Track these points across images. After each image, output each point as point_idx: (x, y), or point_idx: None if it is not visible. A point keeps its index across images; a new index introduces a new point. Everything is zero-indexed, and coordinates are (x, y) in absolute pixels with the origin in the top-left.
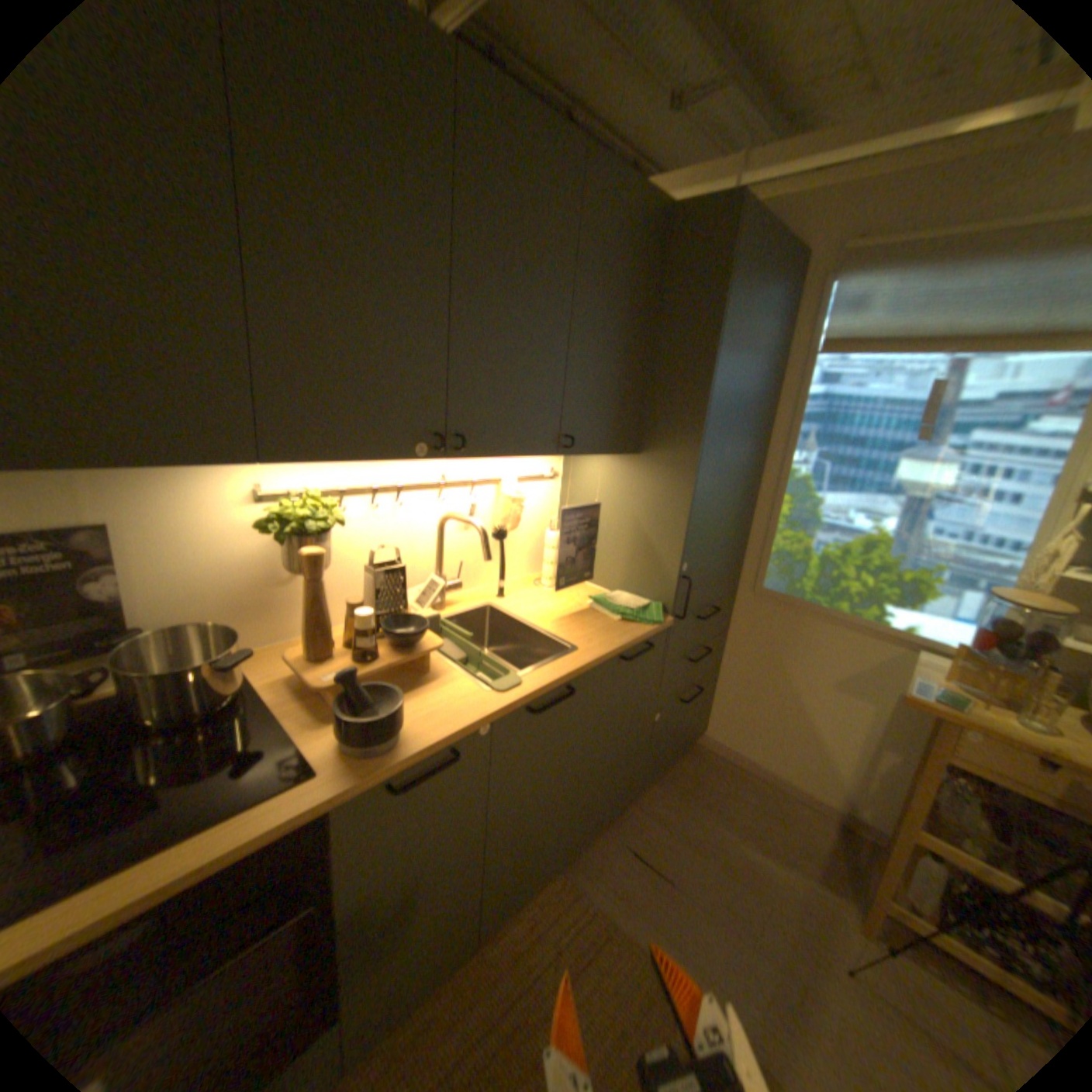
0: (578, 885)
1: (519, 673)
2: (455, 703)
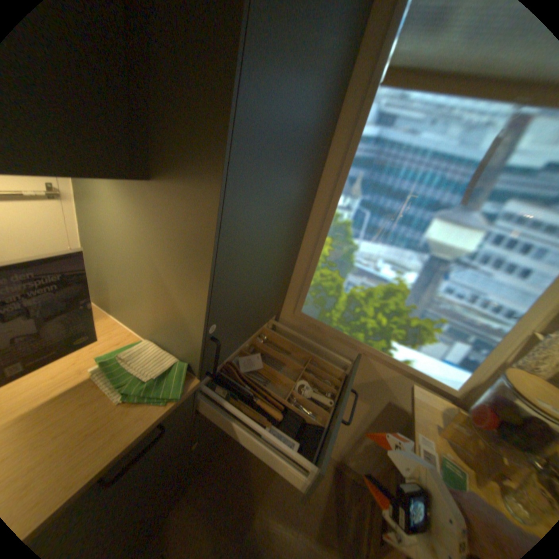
0: None
1: None
2: None
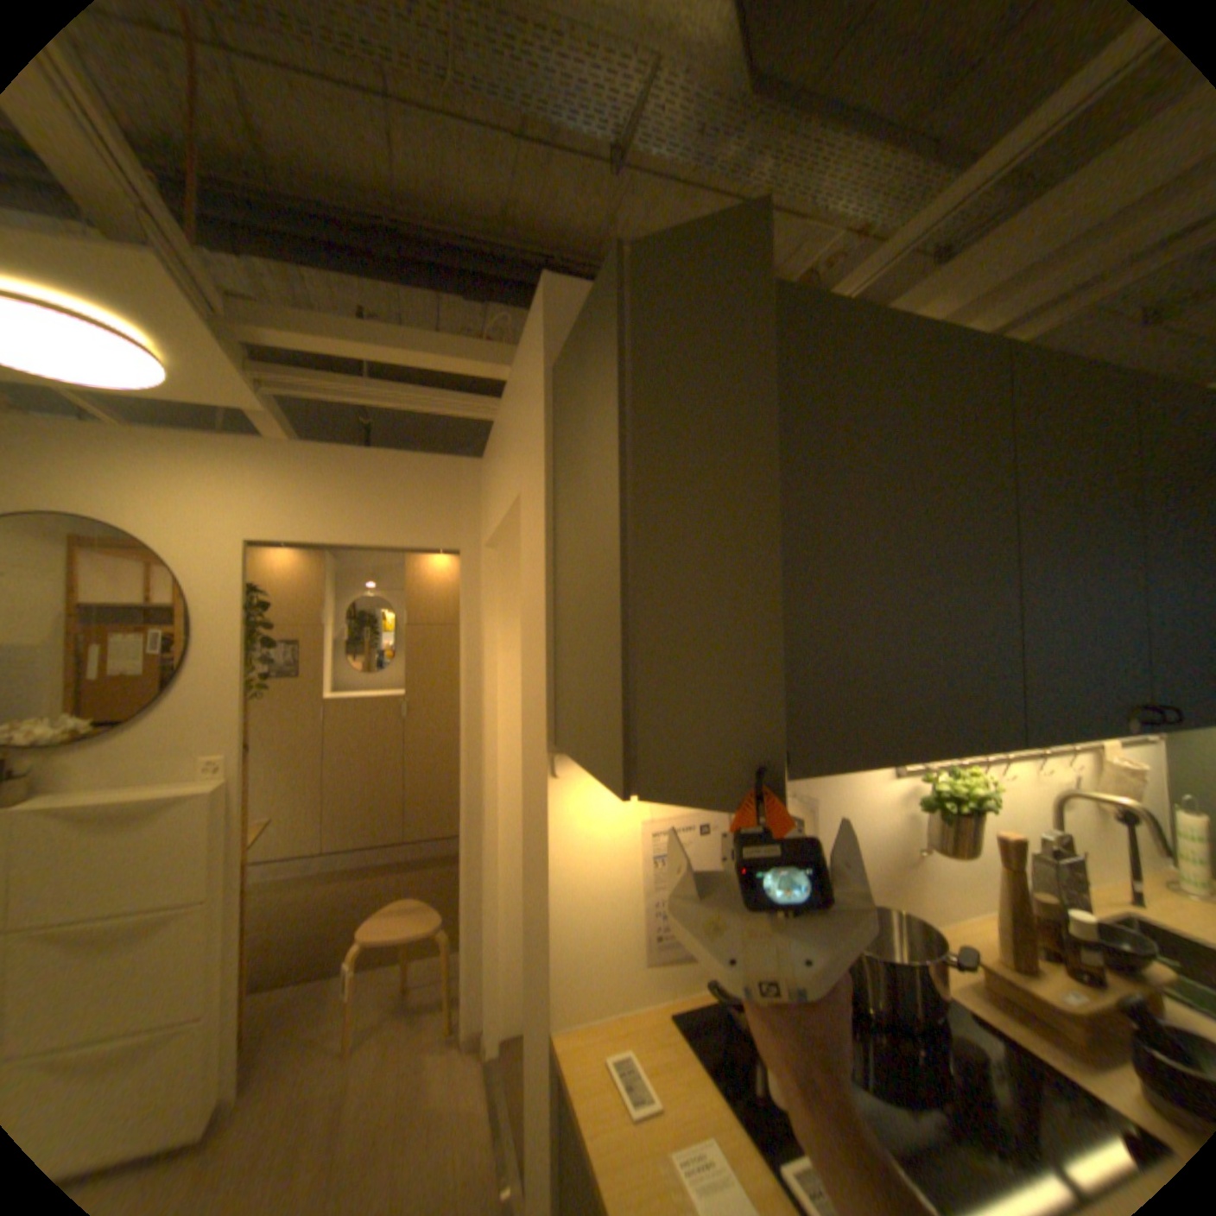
0: None
1: None
2: None
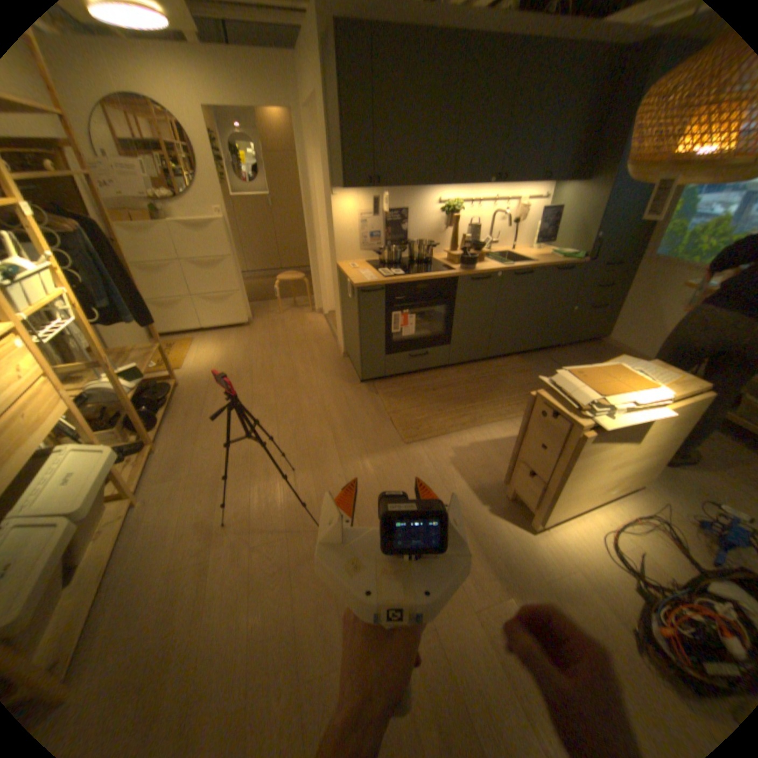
0: (524, 360)
1: (512, 263)
2: (490, 266)
